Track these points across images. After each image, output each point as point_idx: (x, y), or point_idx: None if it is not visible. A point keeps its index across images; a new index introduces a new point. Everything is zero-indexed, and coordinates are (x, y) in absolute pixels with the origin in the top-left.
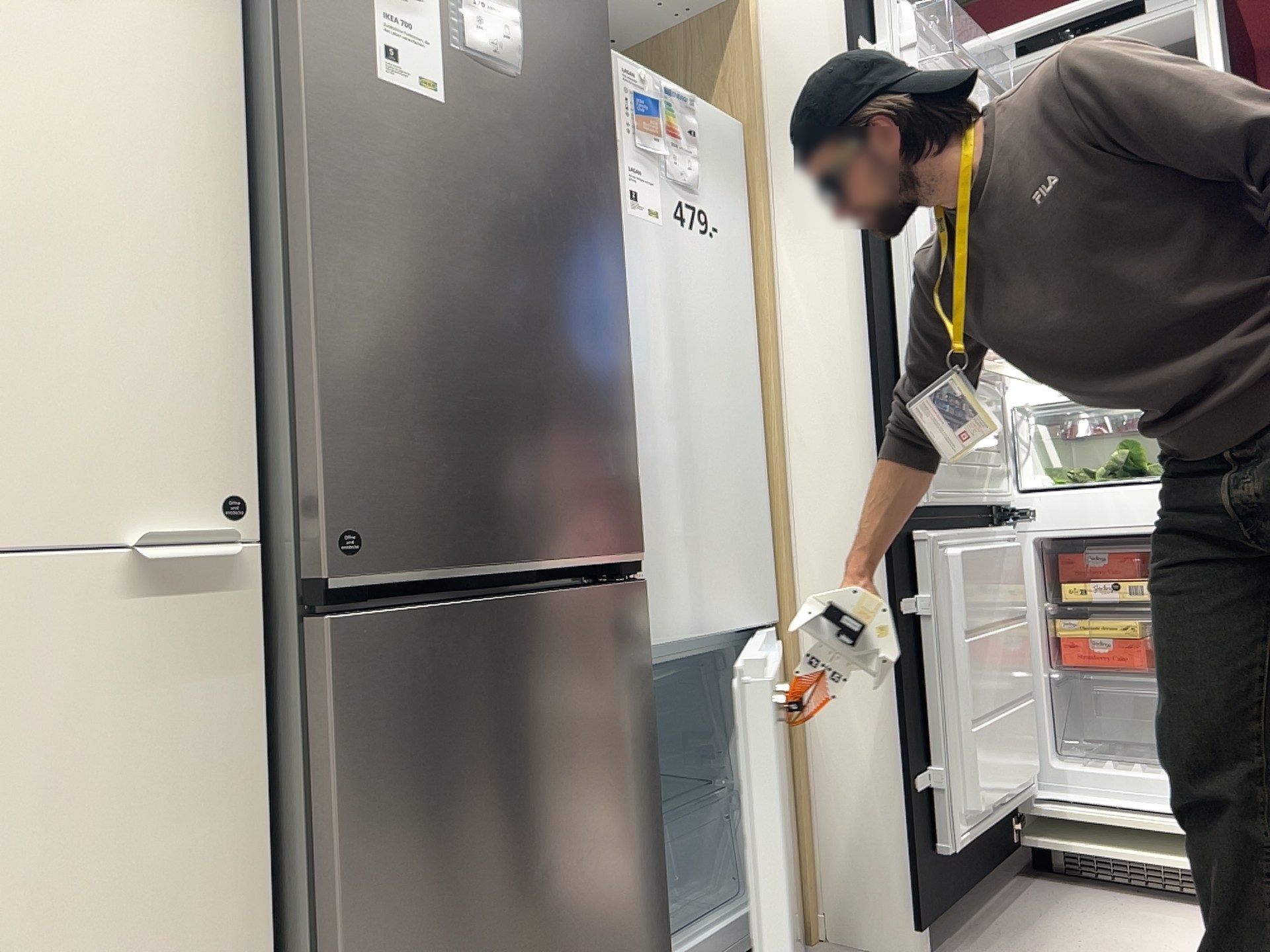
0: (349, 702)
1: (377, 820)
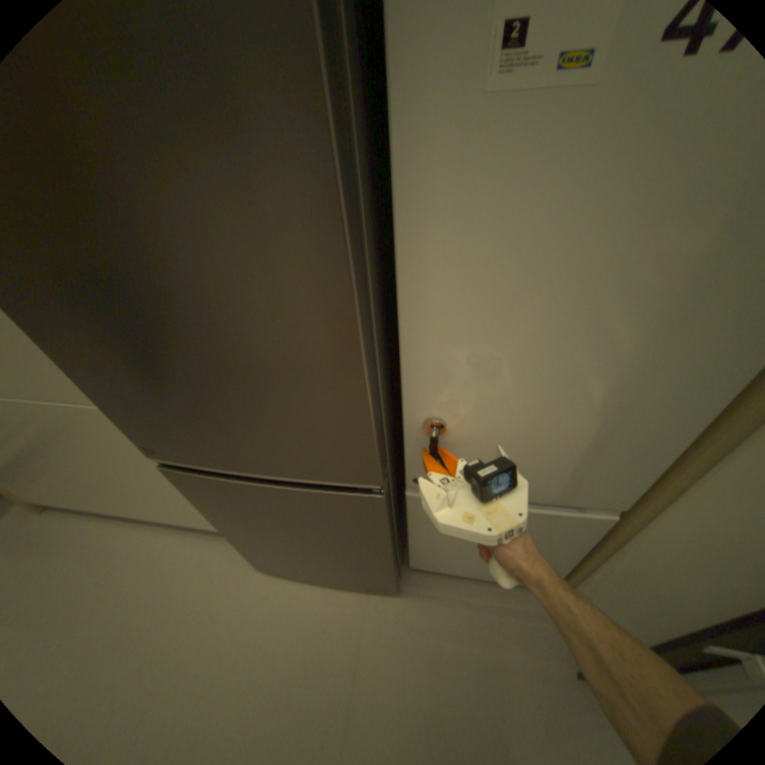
0: (184, 488)
1: (215, 513)
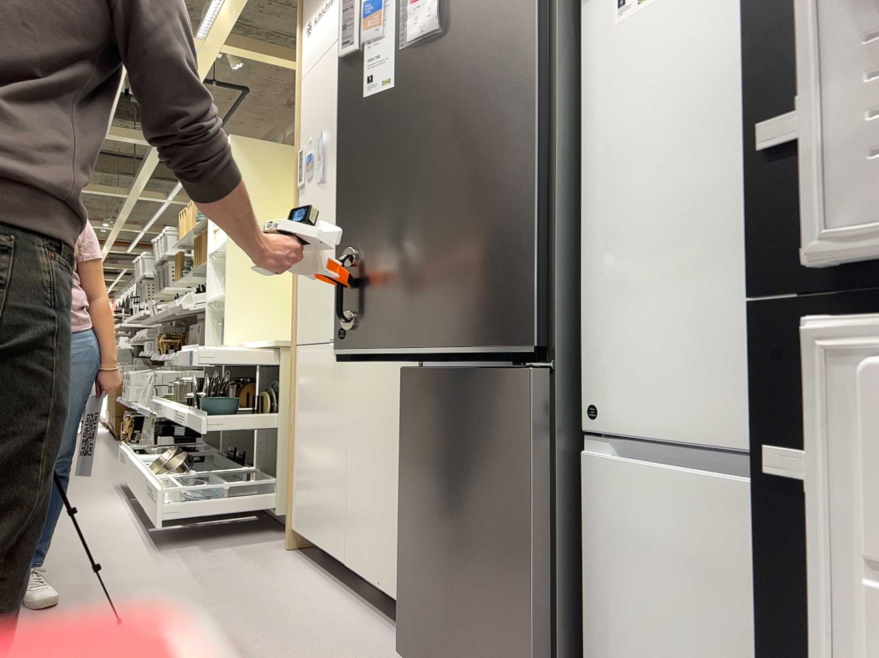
0: (404, 406)
1: (408, 461)
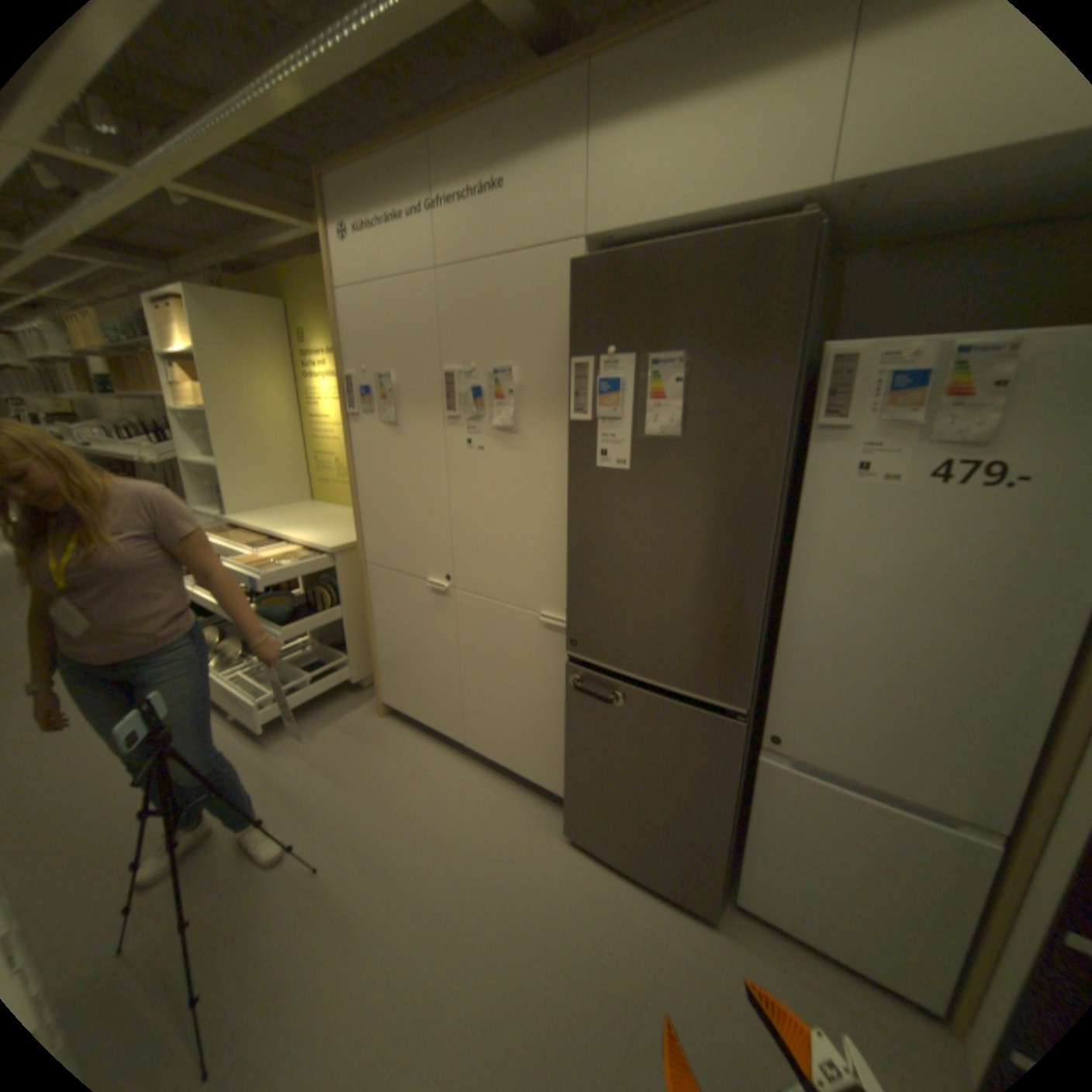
0: (573, 689)
1: (579, 727)
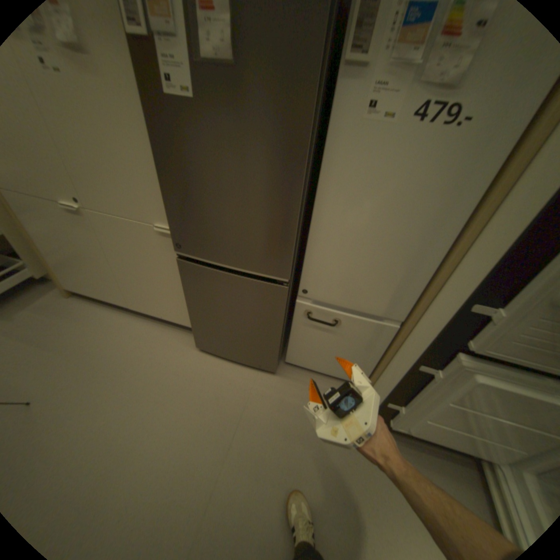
0: (185, 274)
1: (193, 295)
